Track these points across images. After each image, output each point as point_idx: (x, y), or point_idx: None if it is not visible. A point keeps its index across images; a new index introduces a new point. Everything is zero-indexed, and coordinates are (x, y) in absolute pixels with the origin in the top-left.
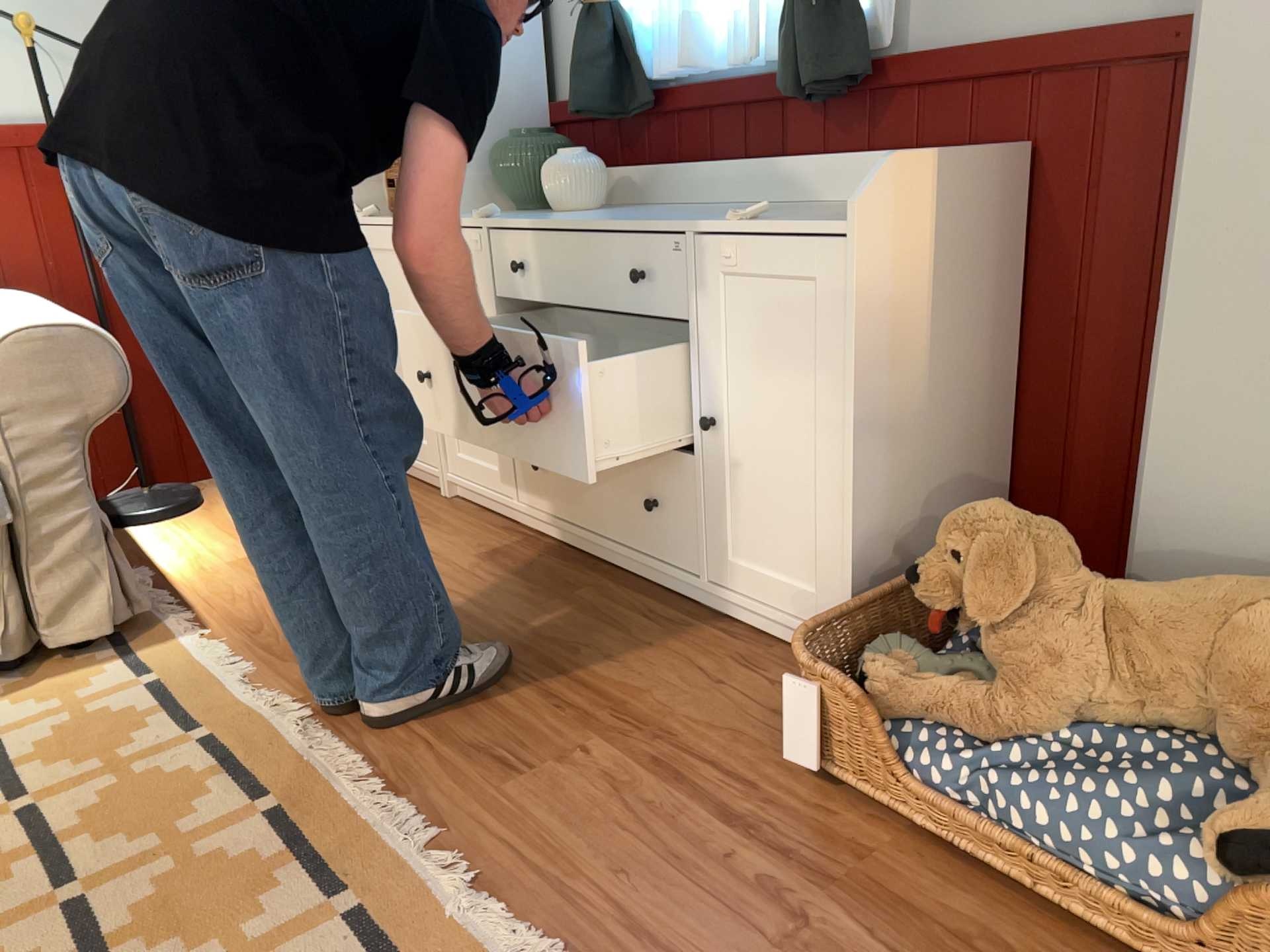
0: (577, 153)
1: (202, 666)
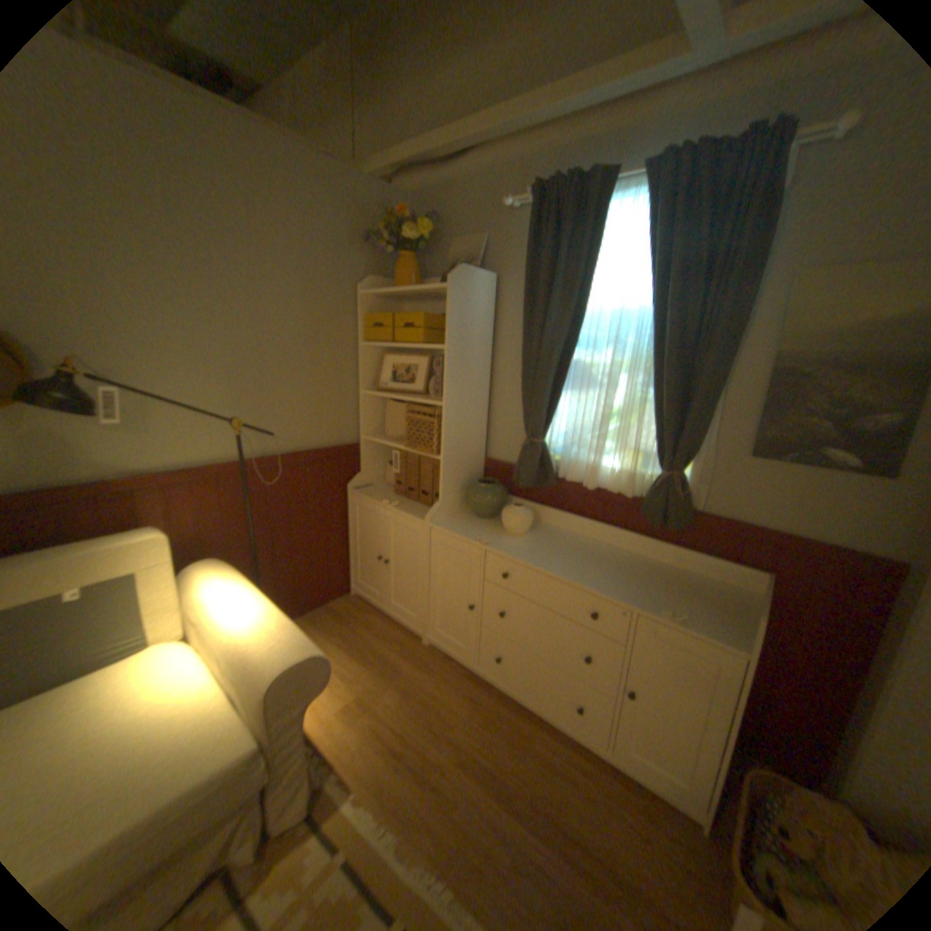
0: (522, 507)
1: (365, 843)
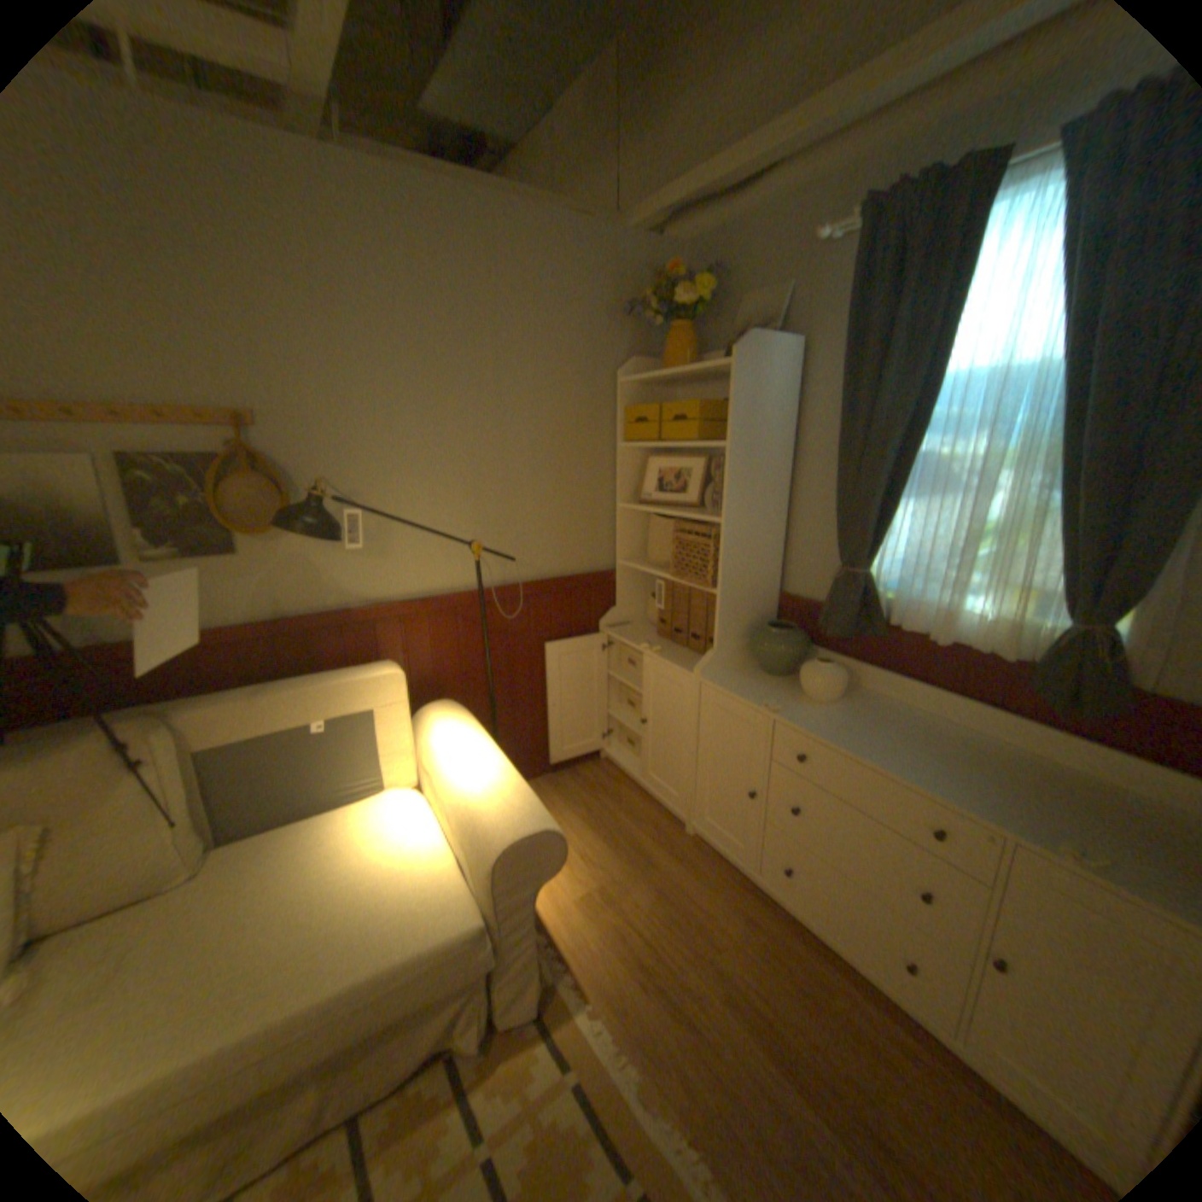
0: (833, 664)
1: (604, 1070)
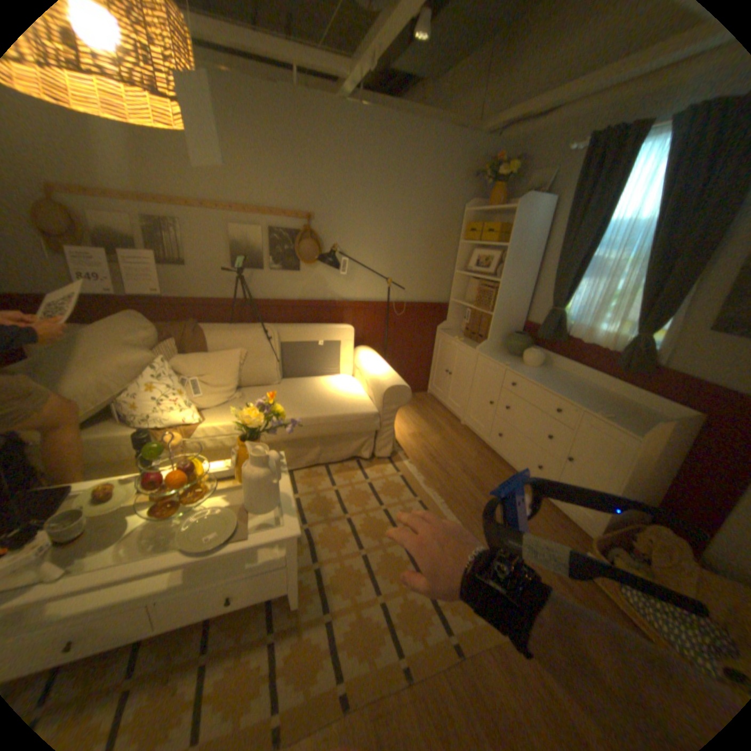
0: (538, 350)
1: (411, 475)
